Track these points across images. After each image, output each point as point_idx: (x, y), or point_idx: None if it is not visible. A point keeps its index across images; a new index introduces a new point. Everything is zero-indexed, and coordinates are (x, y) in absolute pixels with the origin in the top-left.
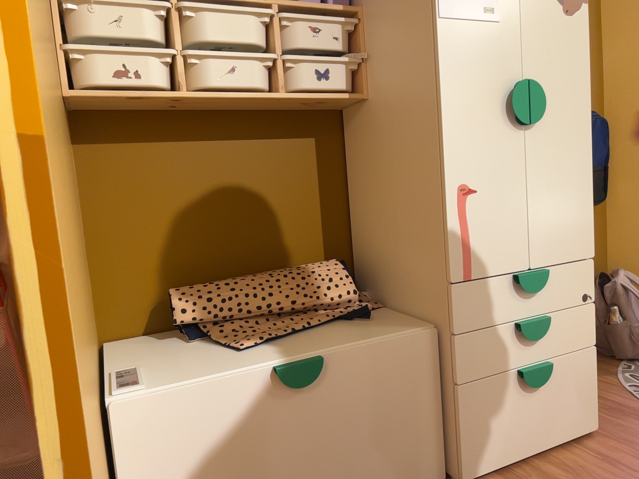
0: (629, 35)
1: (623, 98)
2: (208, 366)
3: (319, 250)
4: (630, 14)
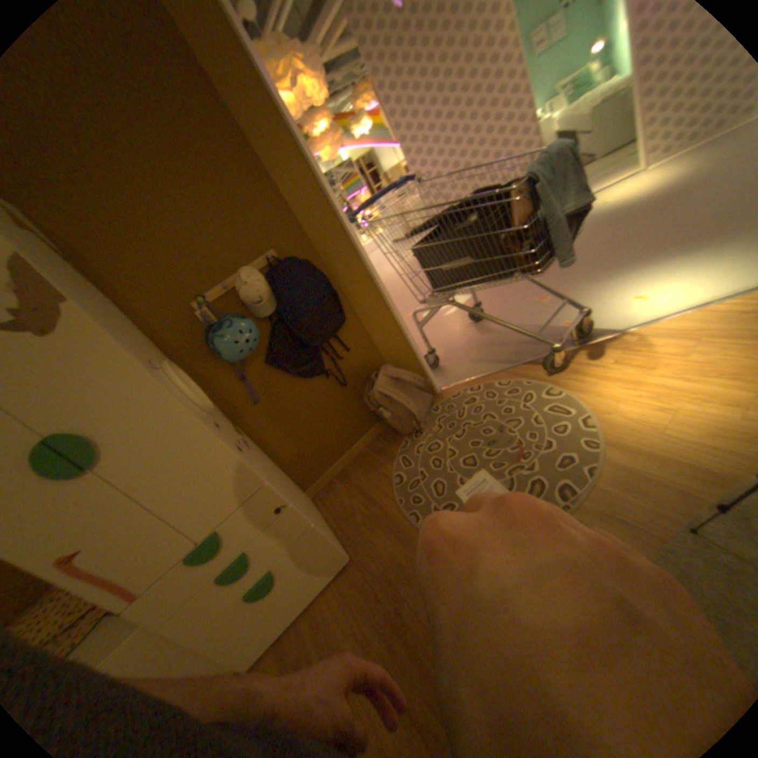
0: (286, 157)
1: (317, 224)
2: None
3: None
4: (273, 133)
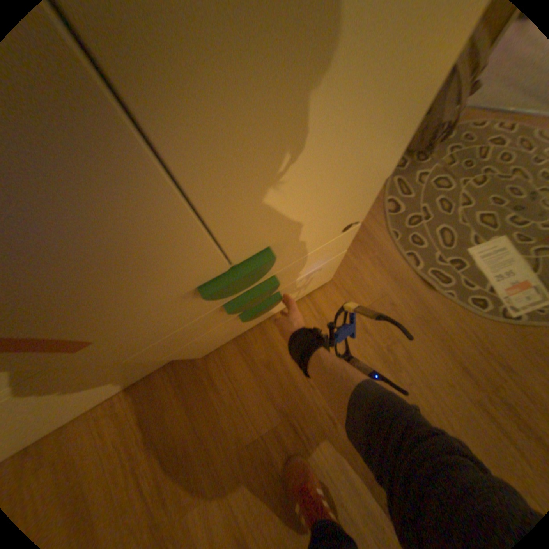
0: None
1: None
2: None
3: None
4: None
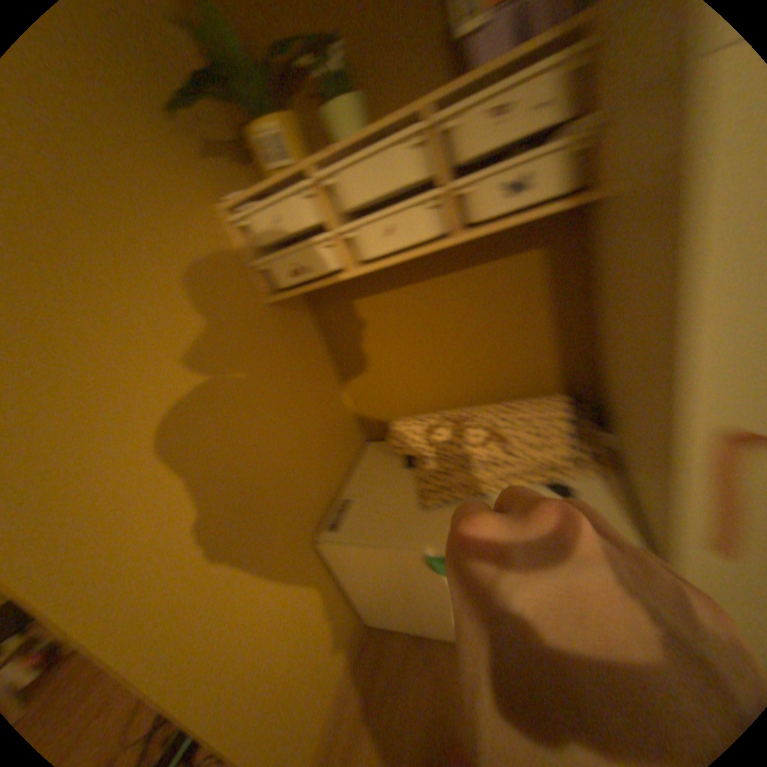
0: None
1: None
2: (390, 520)
3: (551, 379)
4: None
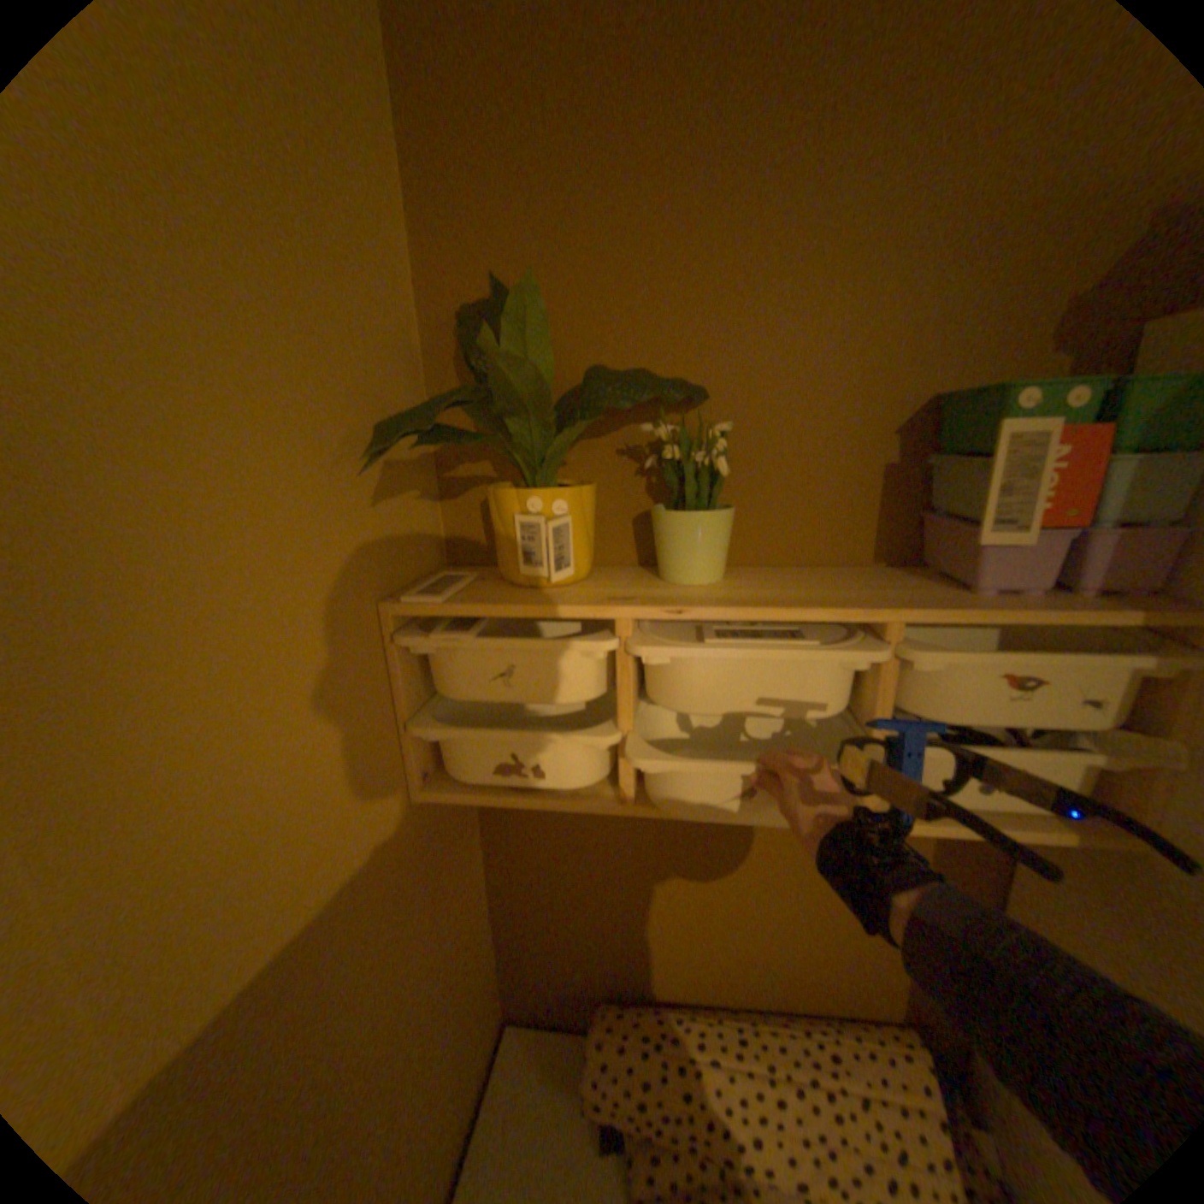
0: None
1: None
2: None
3: (892, 993)
4: None
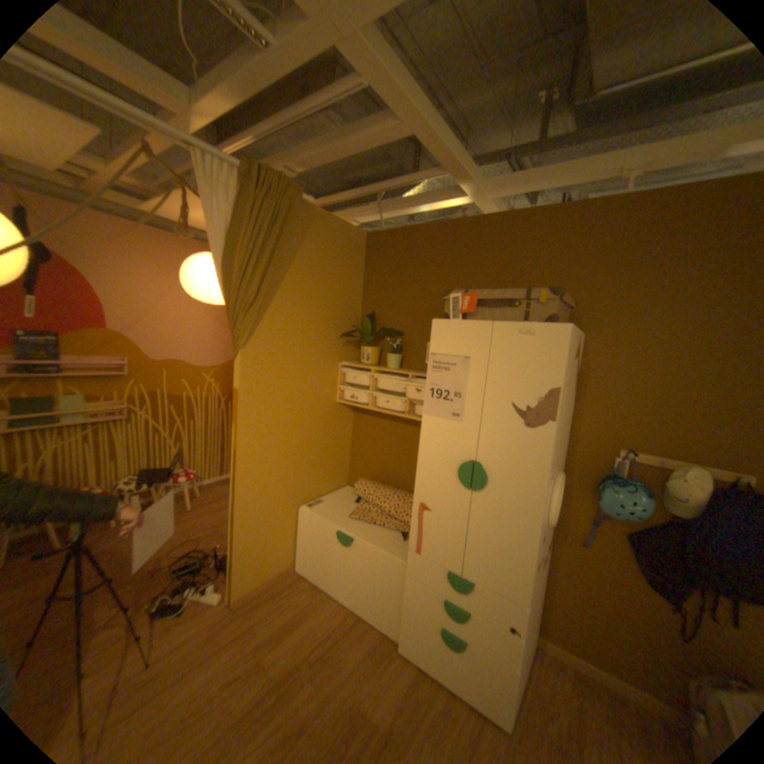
0: None
1: None
2: (333, 515)
3: None
4: None
